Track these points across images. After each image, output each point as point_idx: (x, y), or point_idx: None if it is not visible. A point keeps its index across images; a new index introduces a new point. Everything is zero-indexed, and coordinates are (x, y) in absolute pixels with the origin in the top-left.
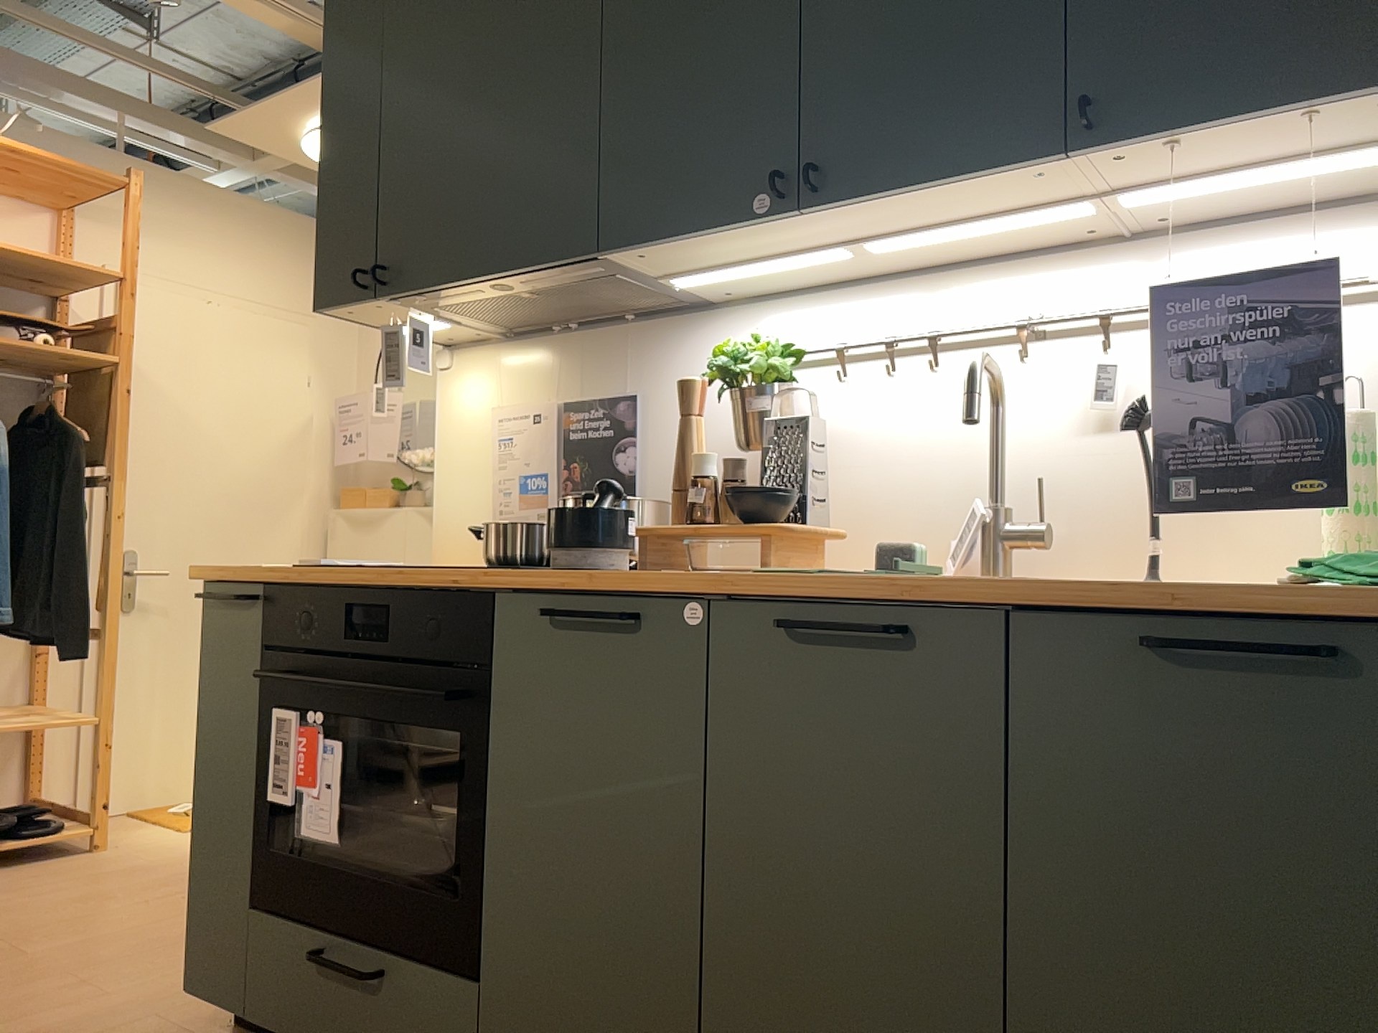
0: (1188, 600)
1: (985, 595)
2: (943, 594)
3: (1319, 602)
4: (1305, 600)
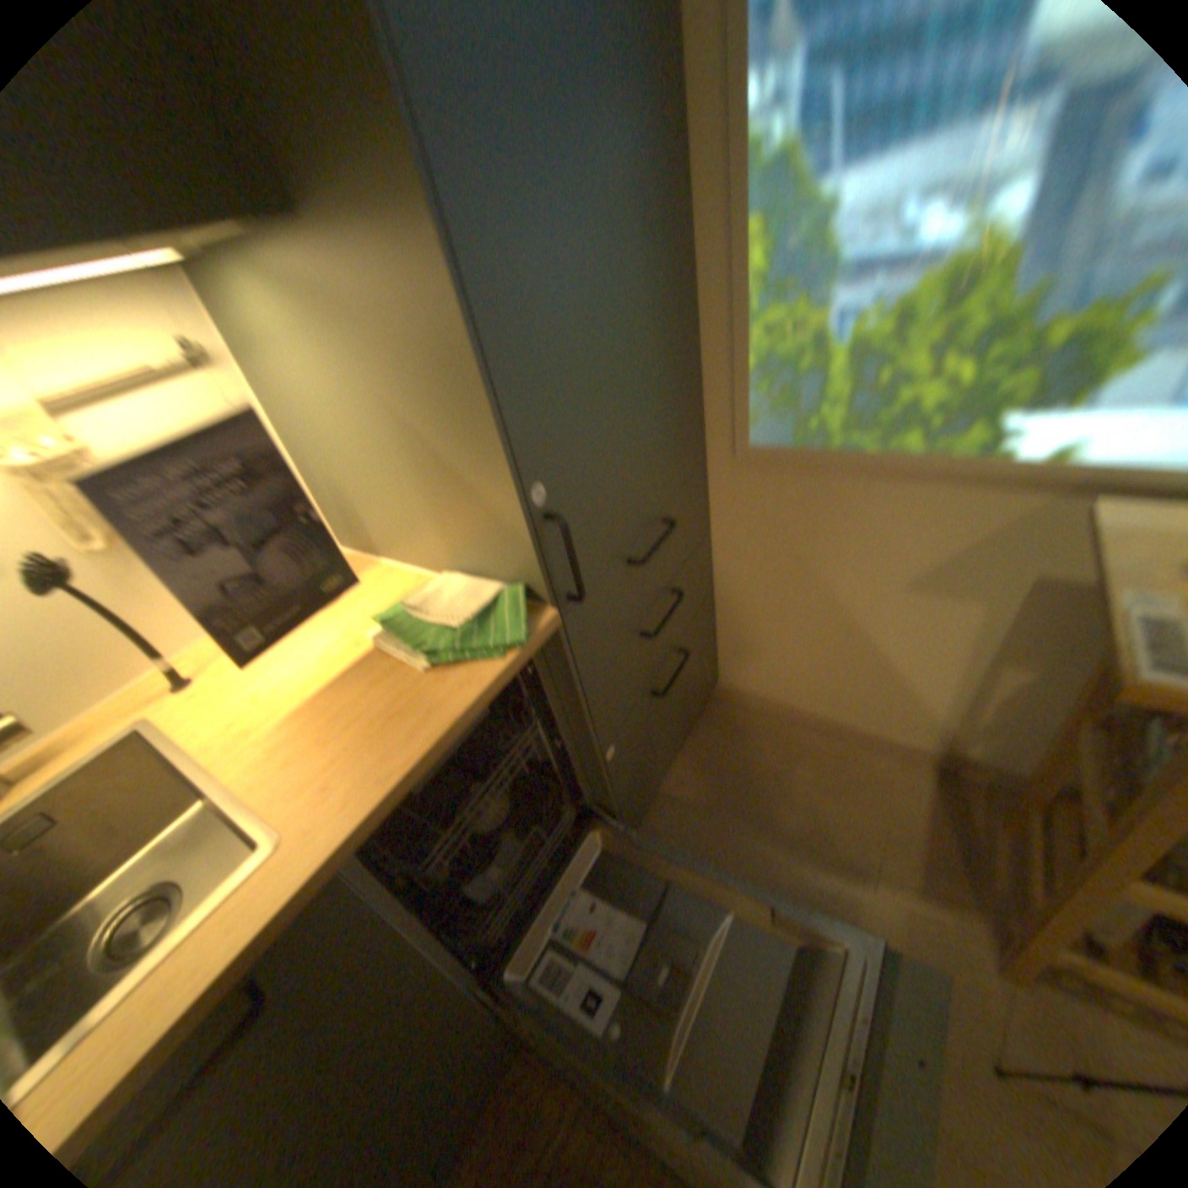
0: (444, 742)
1: (313, 888)
2: (270, 932)
3: (486, 679)
4: (495, 688)
